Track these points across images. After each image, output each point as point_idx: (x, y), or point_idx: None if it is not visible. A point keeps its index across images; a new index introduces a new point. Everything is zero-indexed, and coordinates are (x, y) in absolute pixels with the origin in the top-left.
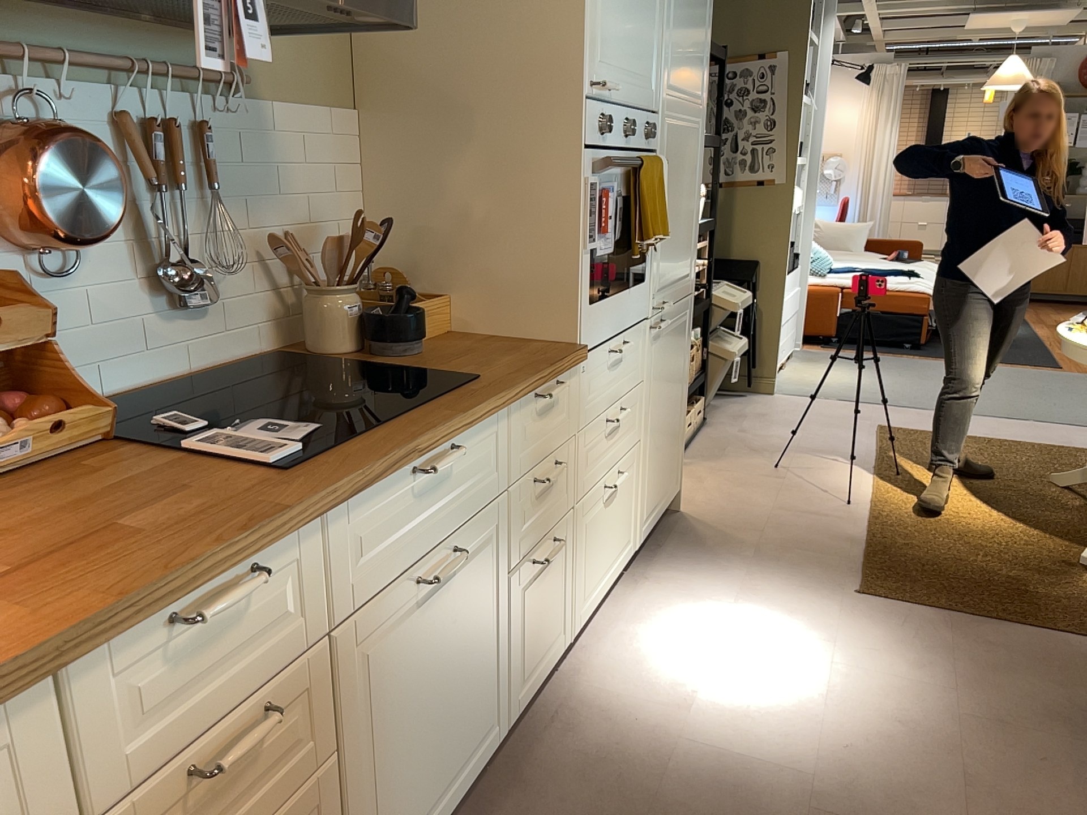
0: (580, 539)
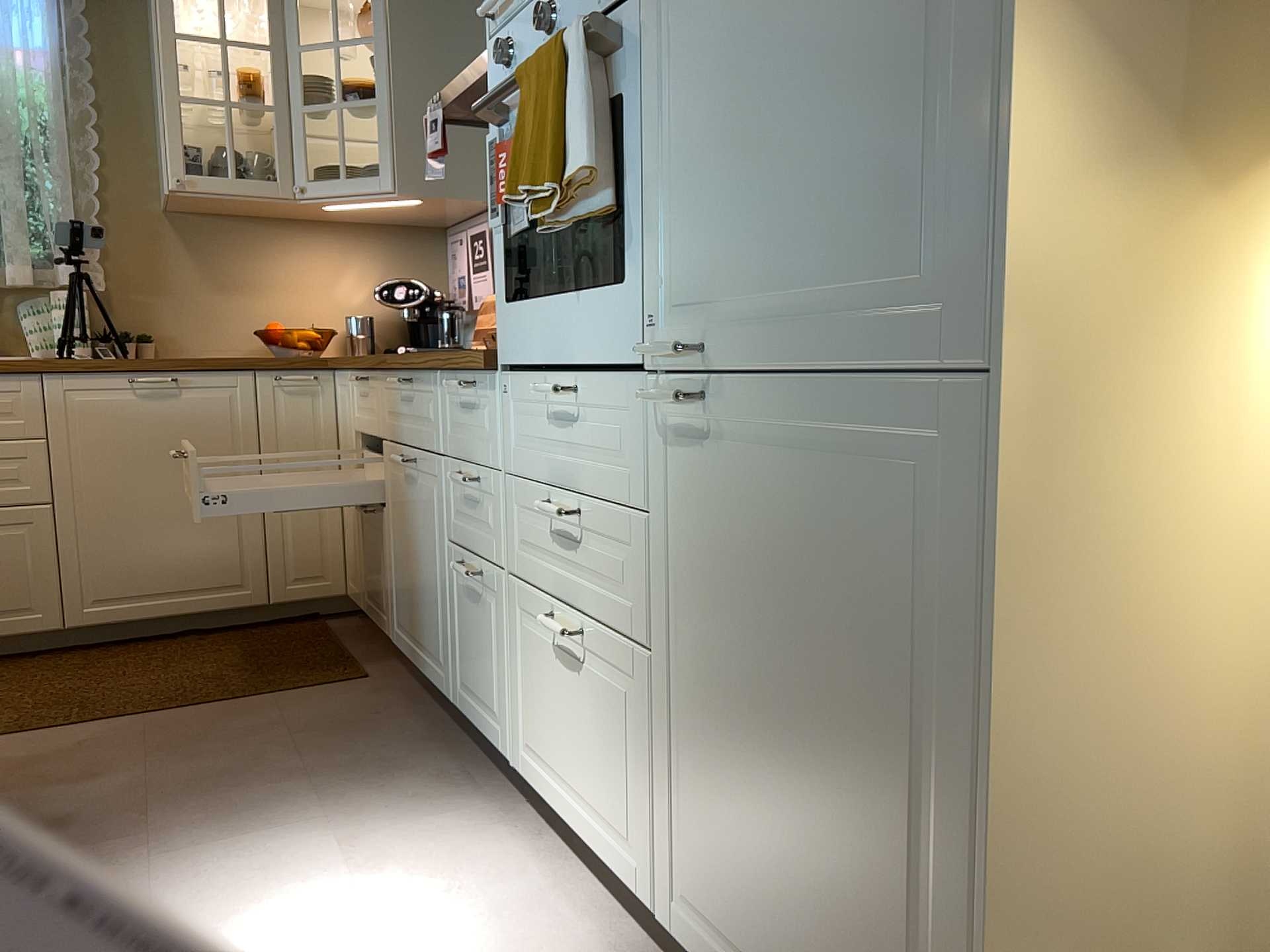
0: (520, 645)
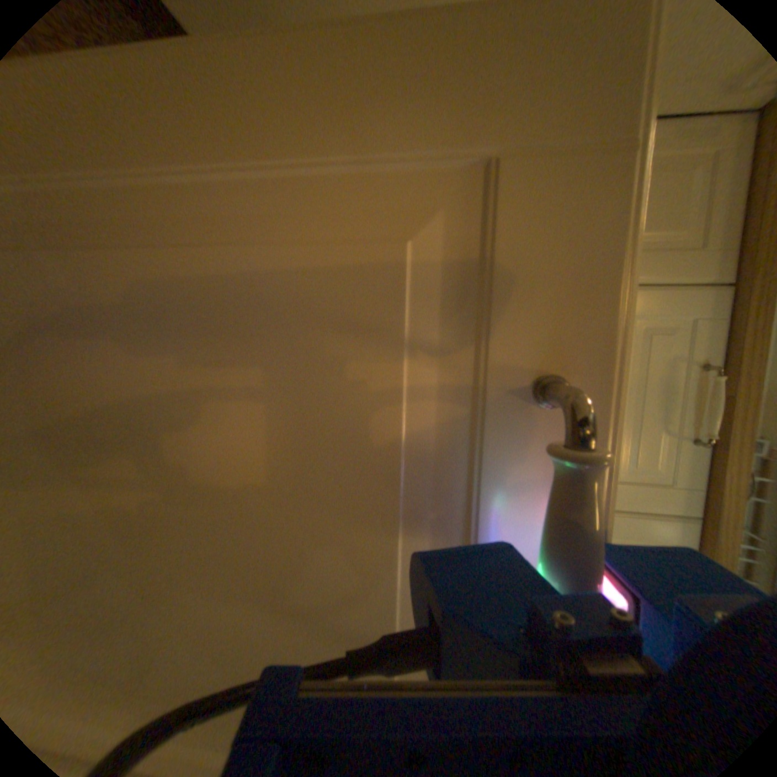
0: None
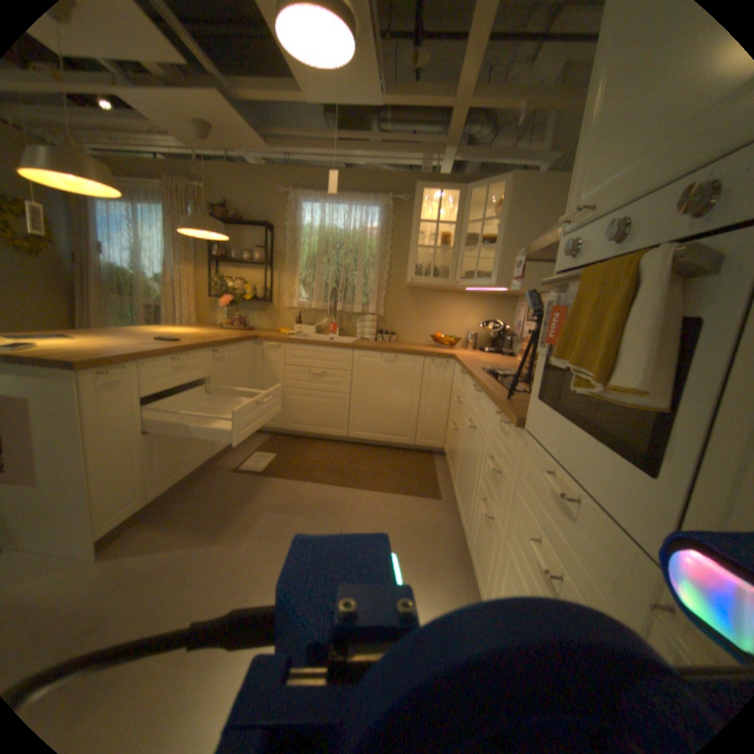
0: (503, 579)
